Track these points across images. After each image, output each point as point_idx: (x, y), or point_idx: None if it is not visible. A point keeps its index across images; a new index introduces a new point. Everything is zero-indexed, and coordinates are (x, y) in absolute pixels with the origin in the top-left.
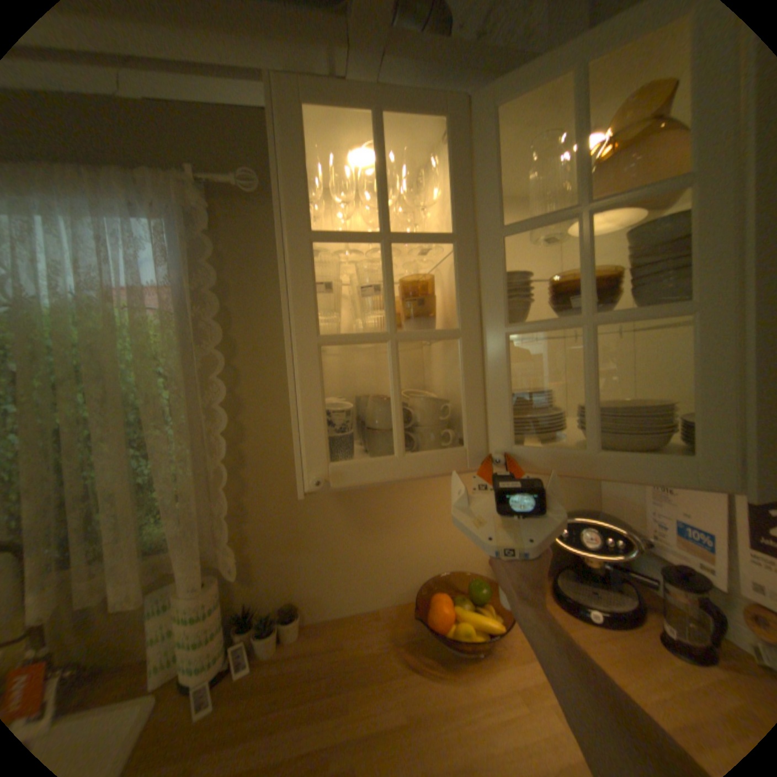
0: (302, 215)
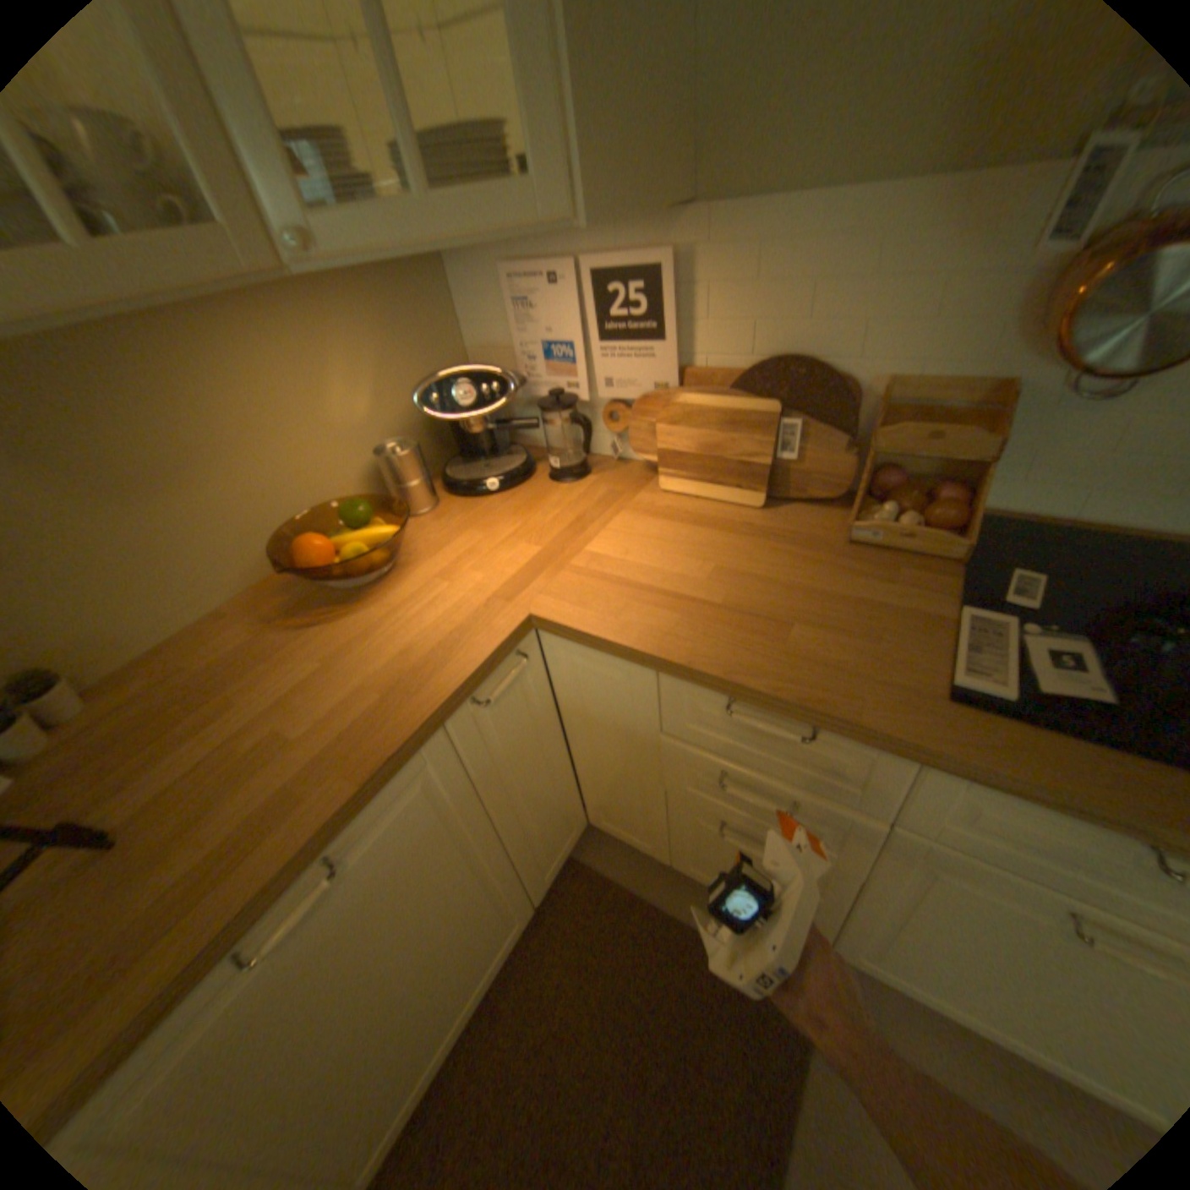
0: None
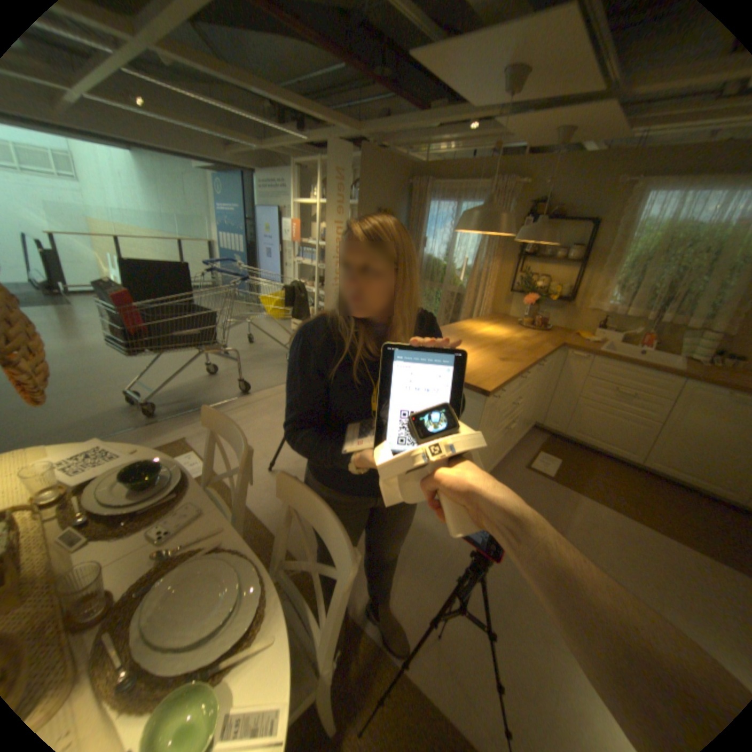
0: None
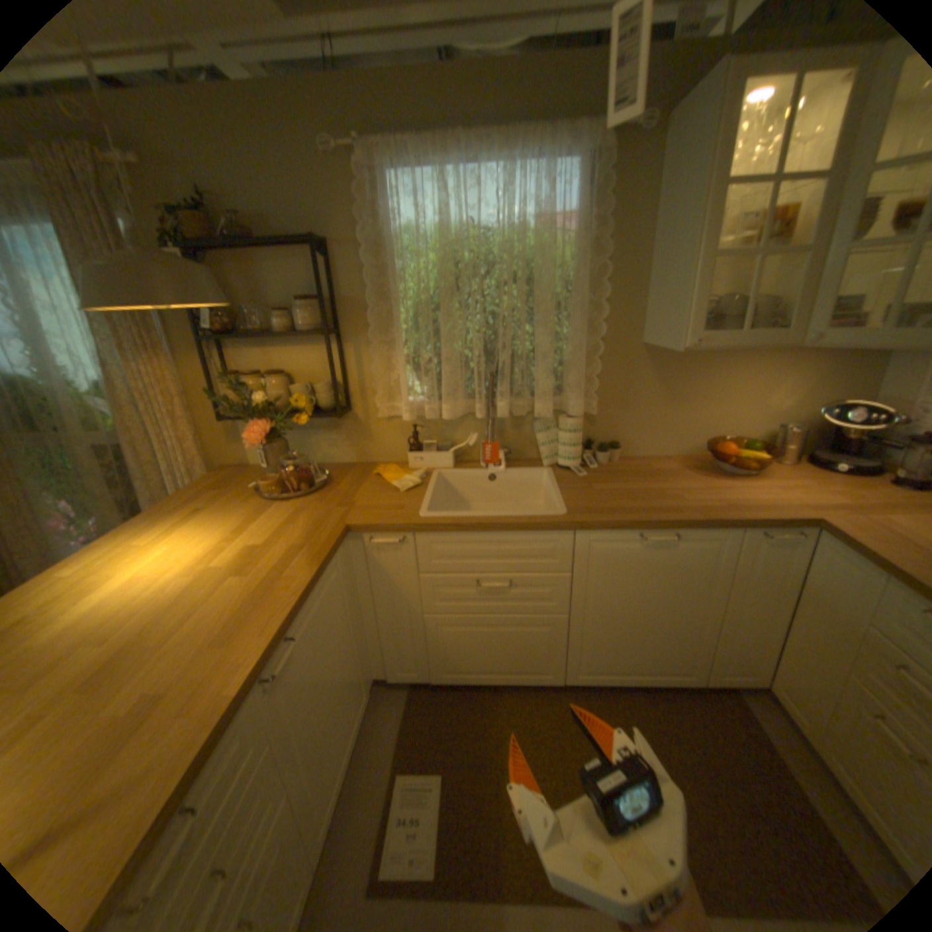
0: (726, 168)
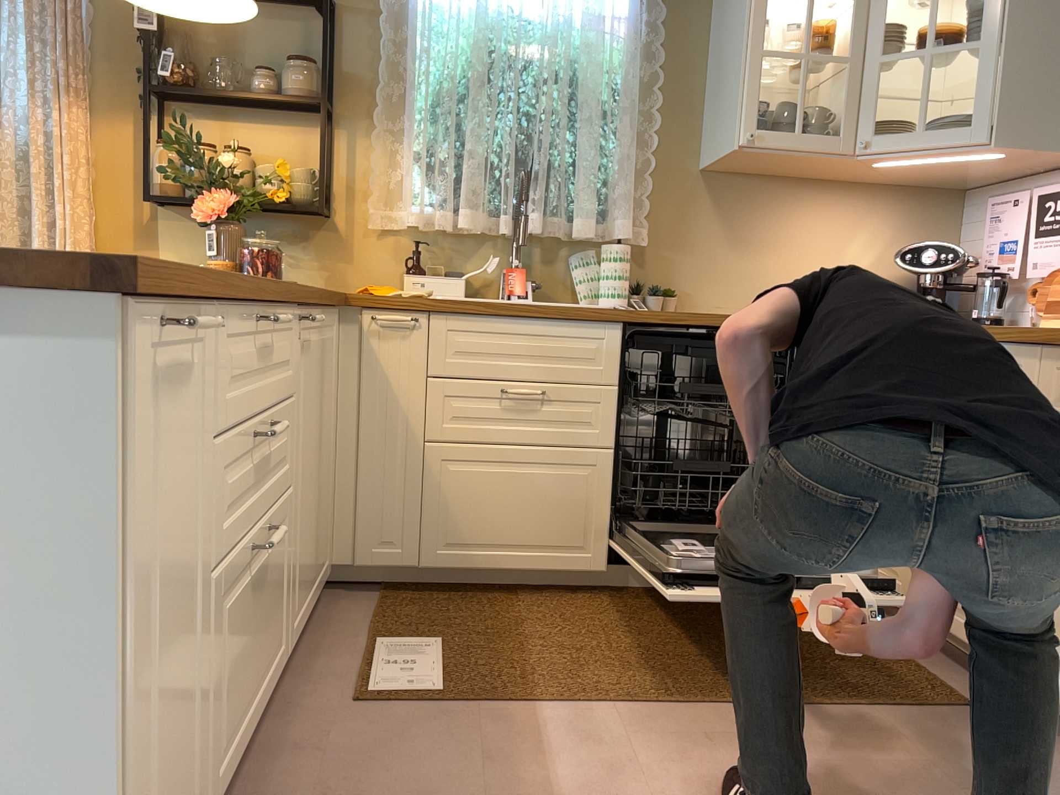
0: None
